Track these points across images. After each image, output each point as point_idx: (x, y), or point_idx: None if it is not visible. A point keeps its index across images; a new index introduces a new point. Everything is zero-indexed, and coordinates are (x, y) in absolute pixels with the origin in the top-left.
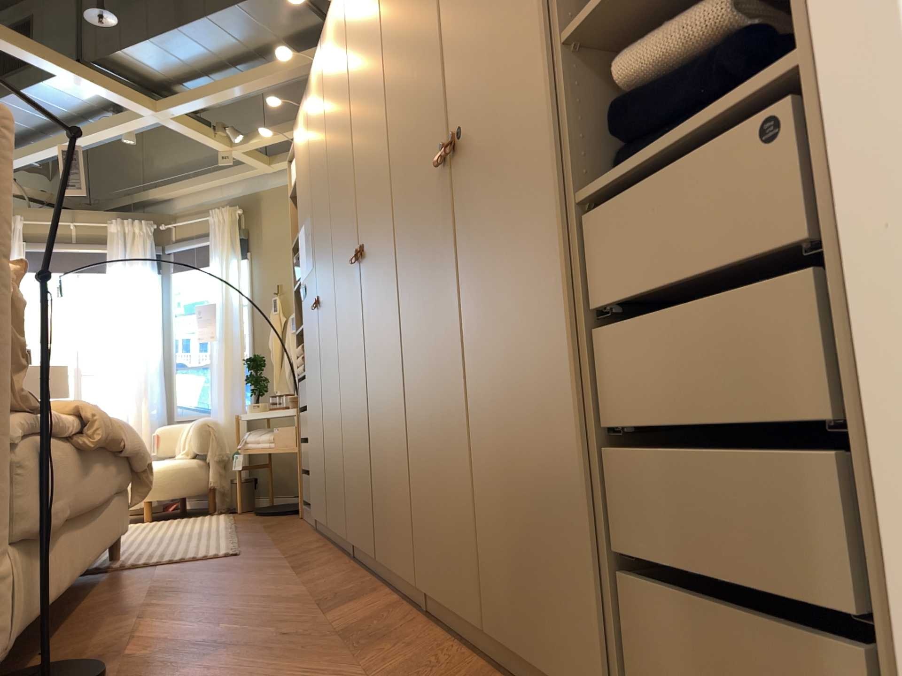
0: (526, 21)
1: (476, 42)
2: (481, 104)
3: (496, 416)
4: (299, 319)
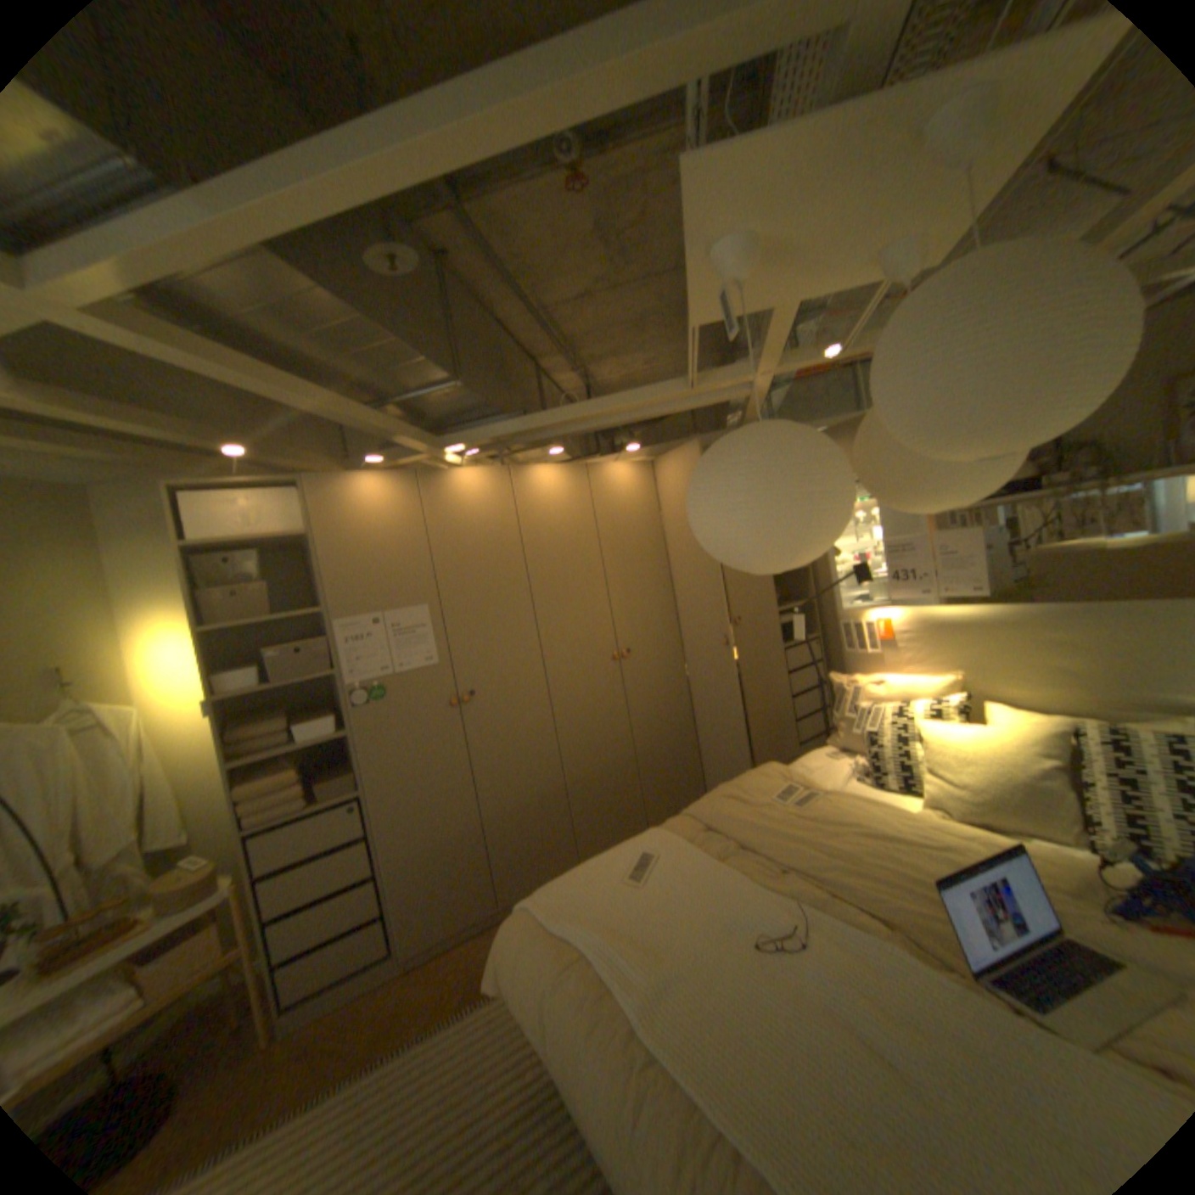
0: (773, 601)
1: (749, 593)
2: (752, 613)
3: (763, 708)
4: (218, 748)
